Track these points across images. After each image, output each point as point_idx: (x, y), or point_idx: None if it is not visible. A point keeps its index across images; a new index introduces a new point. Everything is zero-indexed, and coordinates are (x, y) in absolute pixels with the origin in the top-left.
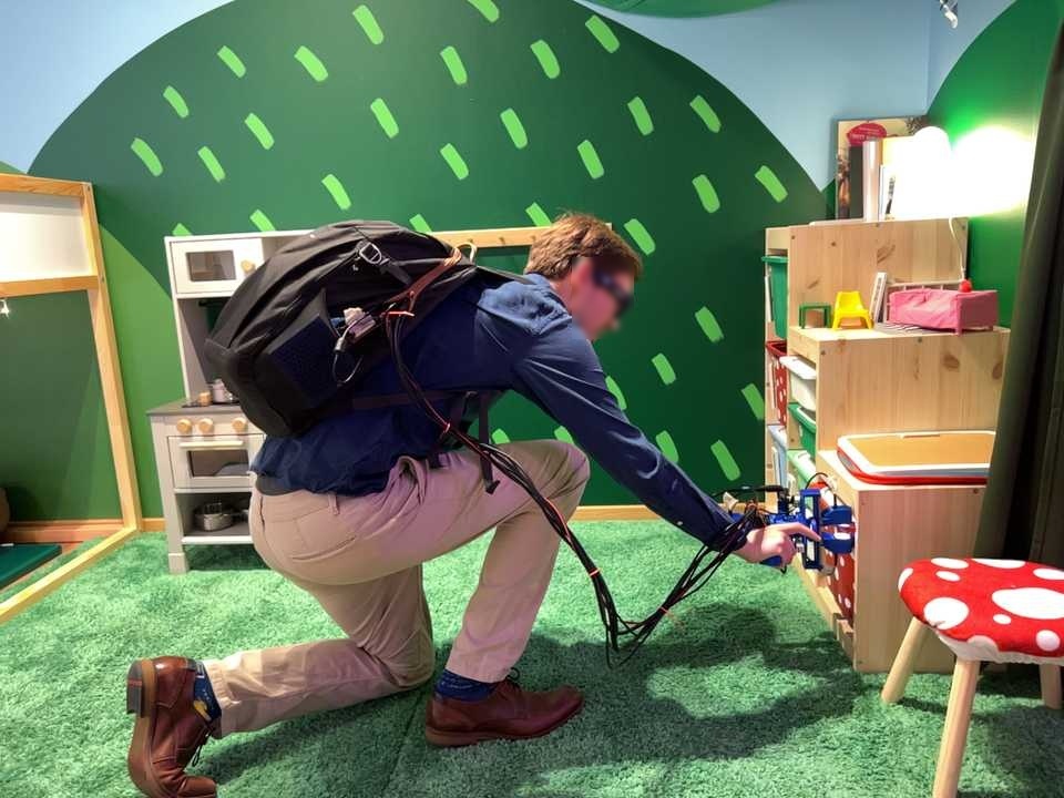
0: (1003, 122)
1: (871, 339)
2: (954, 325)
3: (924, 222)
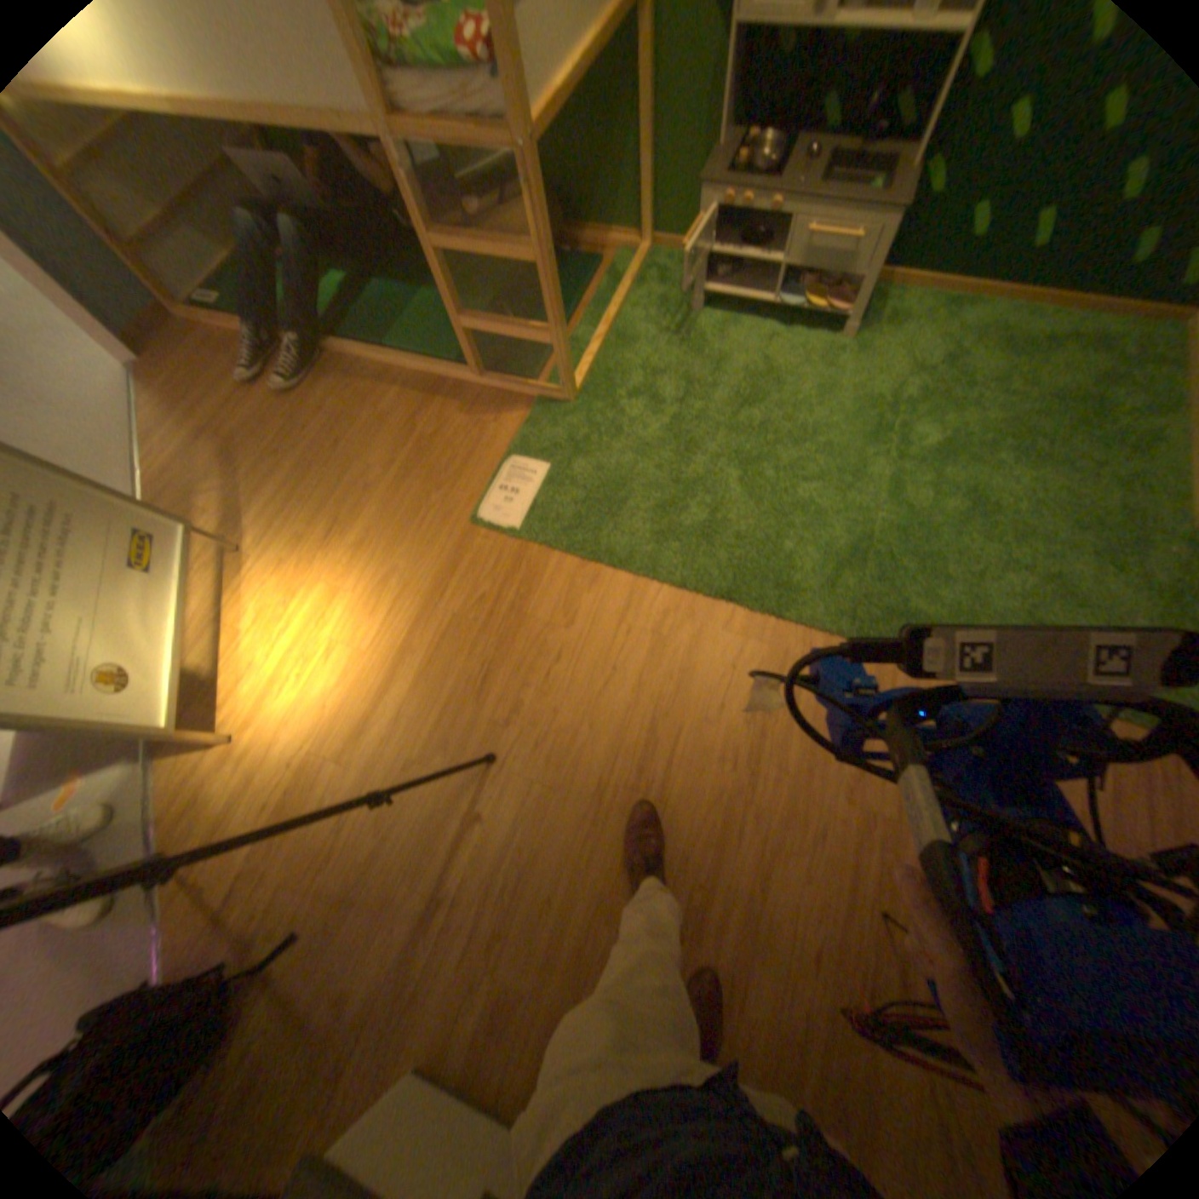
0: None
1: None
2: None
3: None
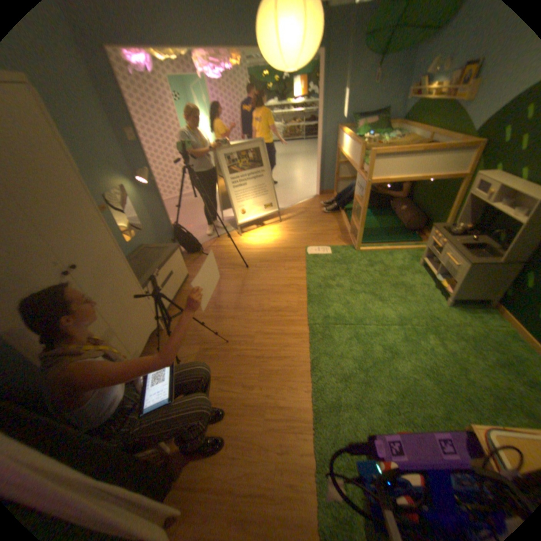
0: None
1: None
2: None
3: None
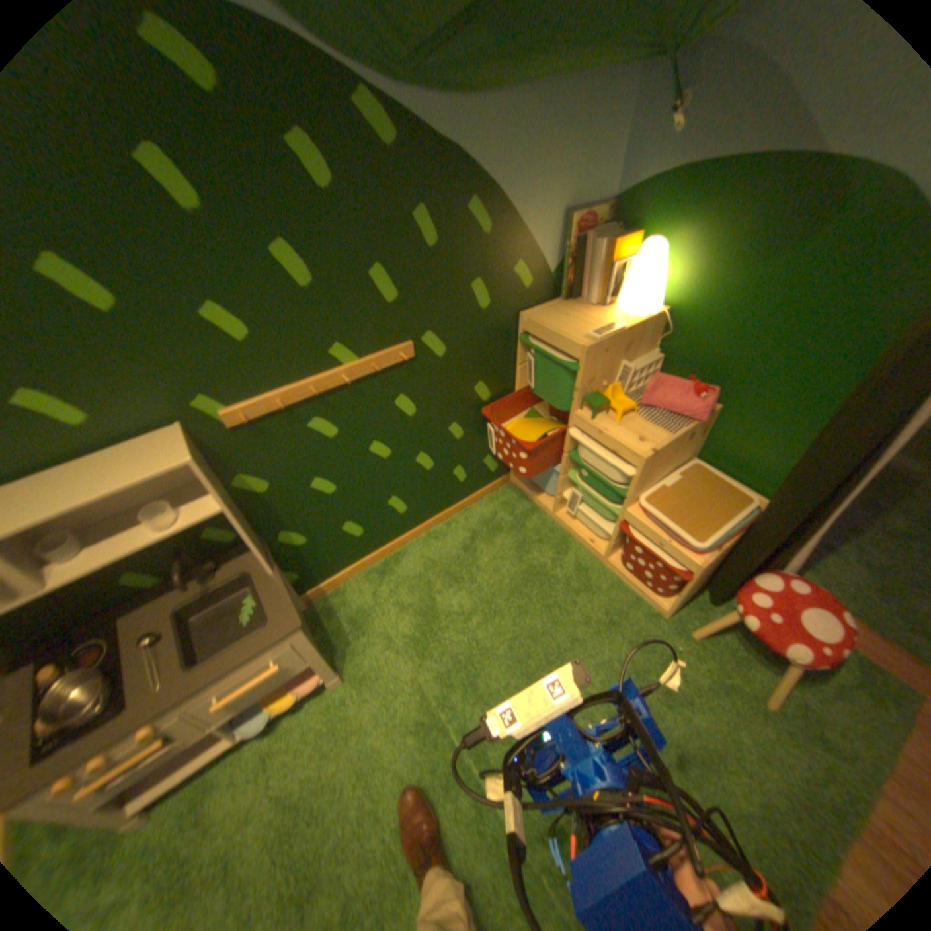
0: (746, 262)
1: (670, 443)
2: (708, 420)
3: (656, 320)
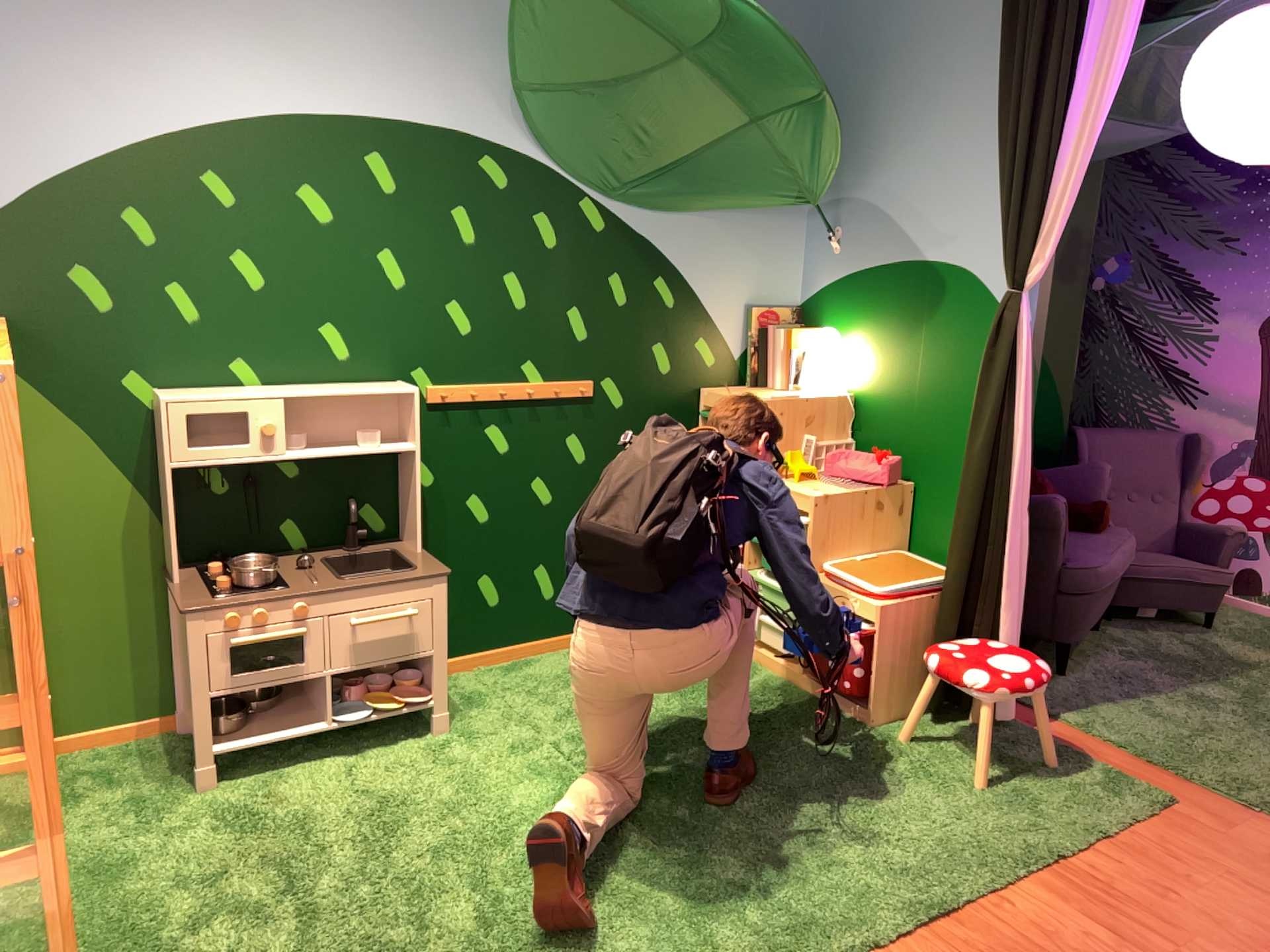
0: (893, 345)
1: (840, 493)
2: (883, 482)
3: (832, 400)
